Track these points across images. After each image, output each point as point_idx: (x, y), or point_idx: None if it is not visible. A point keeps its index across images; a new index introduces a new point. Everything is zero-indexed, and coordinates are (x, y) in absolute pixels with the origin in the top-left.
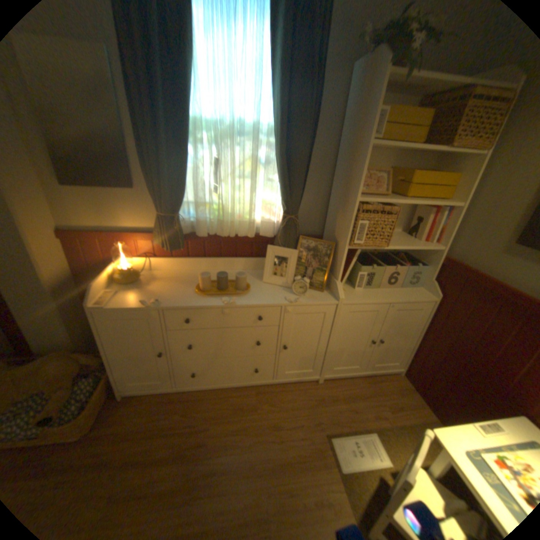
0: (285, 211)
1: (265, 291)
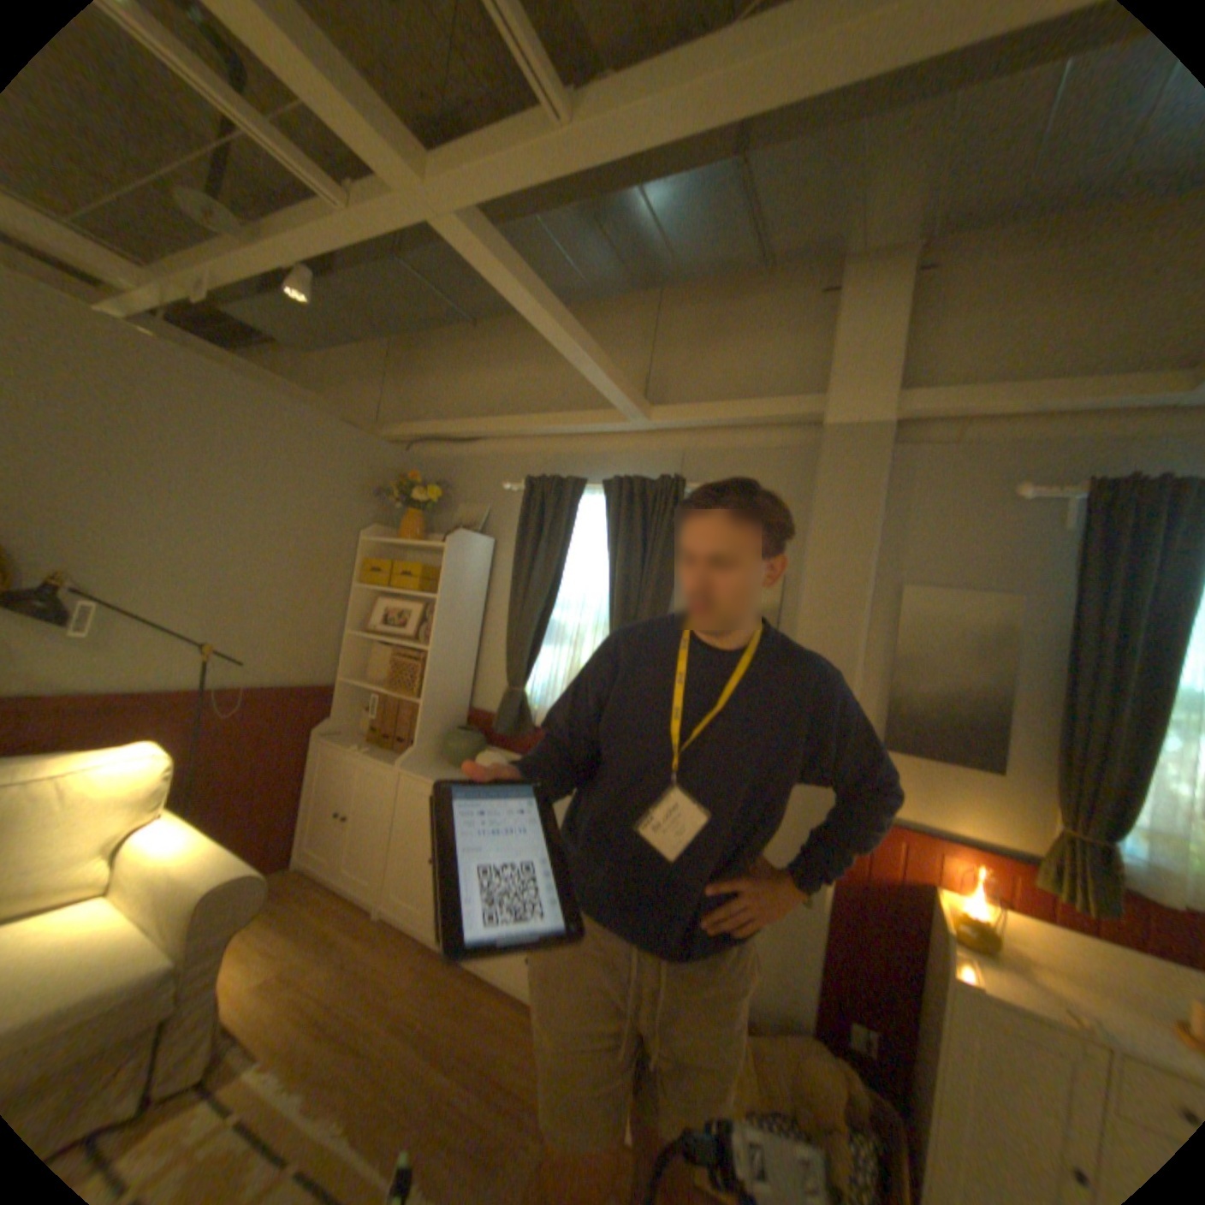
0: None
1: None
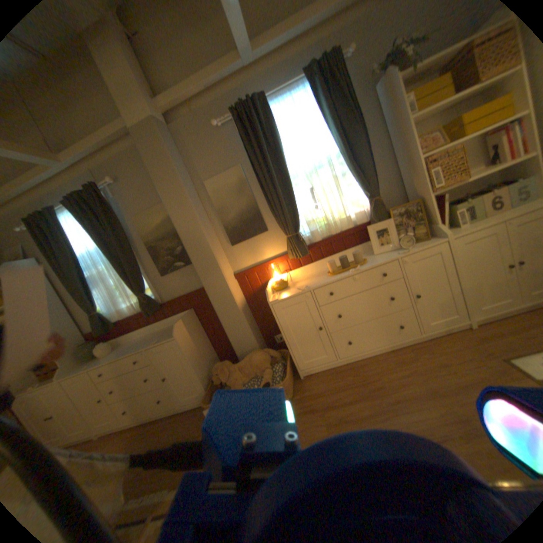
0: (369, 199)
1: (379, 257)
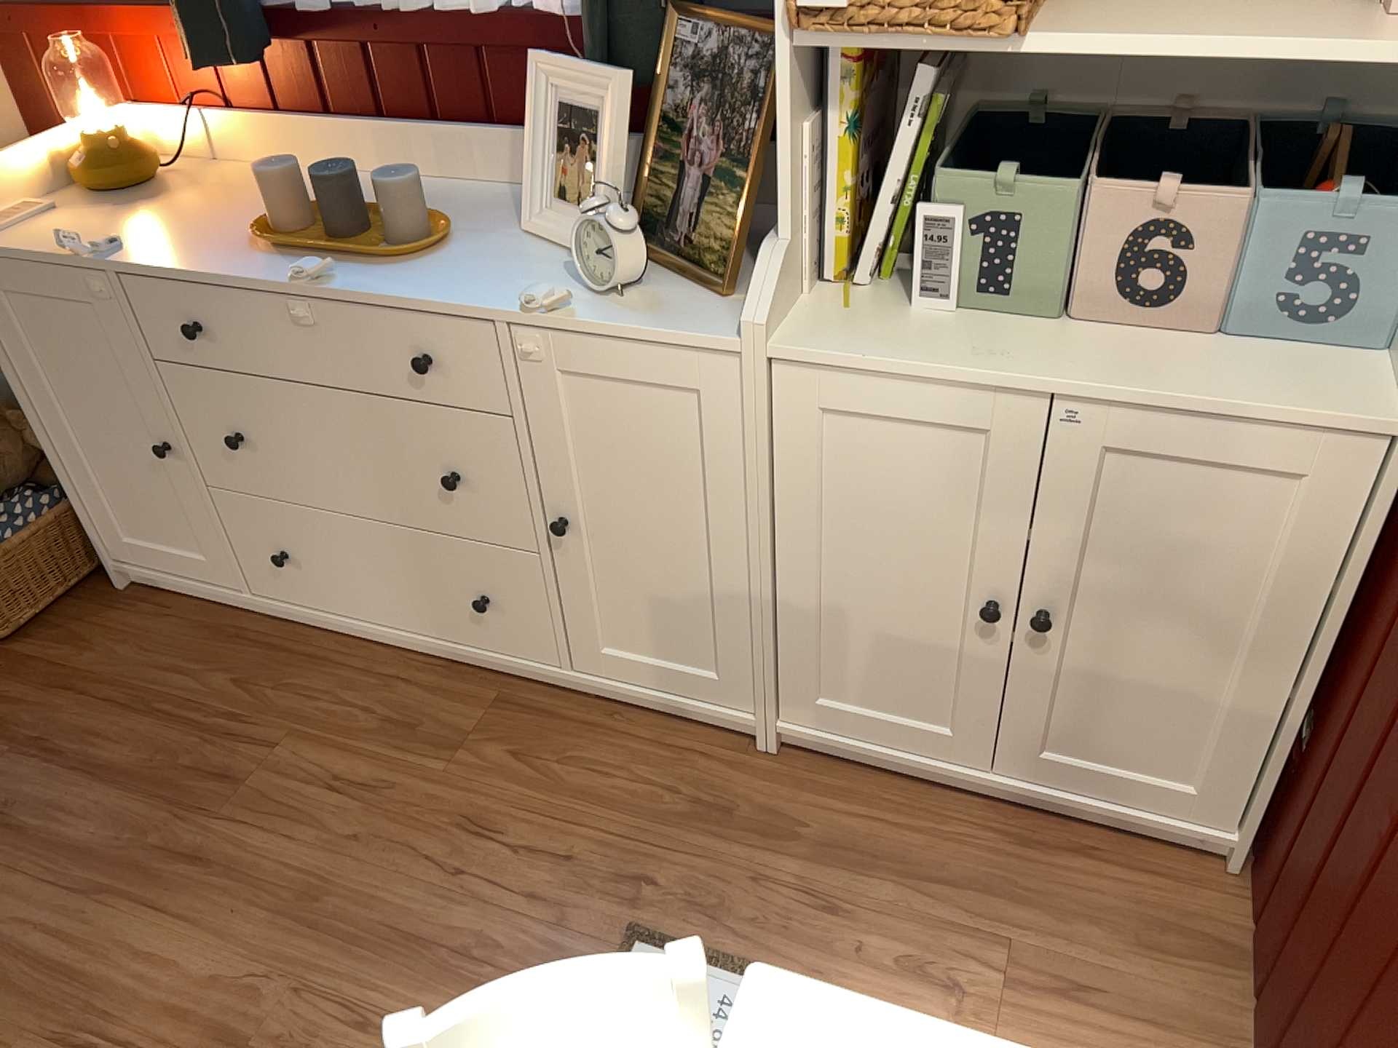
0: None
1: (498, 269)
